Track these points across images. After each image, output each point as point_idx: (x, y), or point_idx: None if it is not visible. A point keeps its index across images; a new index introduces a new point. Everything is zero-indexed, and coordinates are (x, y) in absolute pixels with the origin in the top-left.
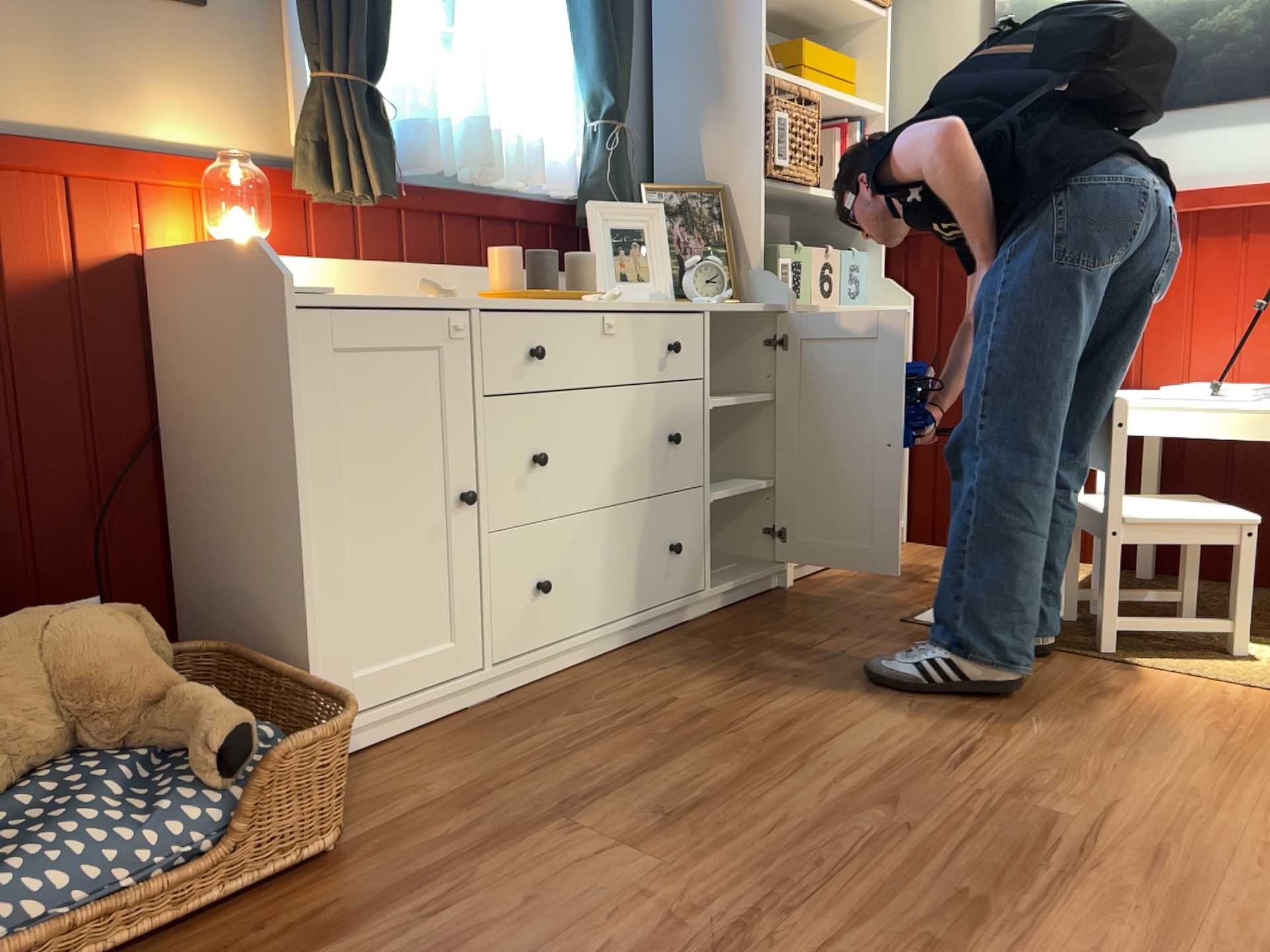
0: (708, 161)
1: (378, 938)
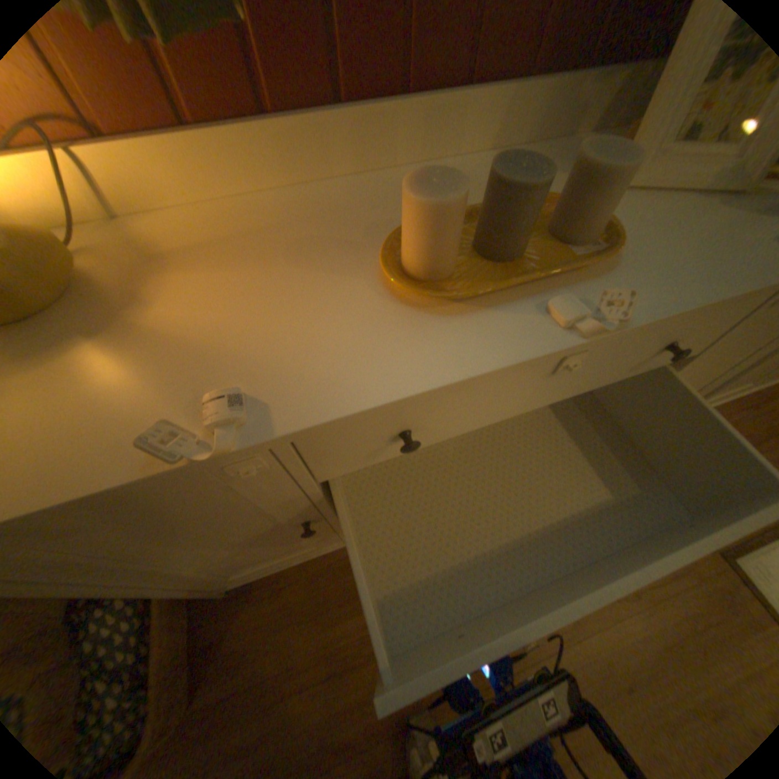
0: None
1: None
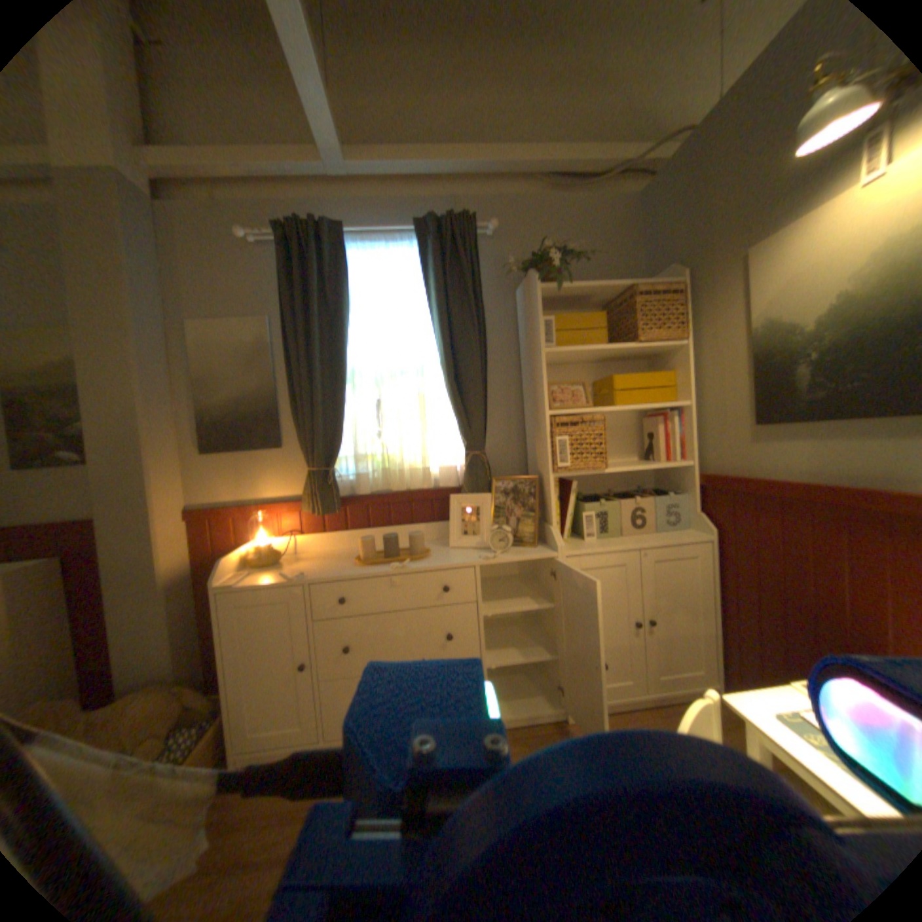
0: (537, 459)
1: None
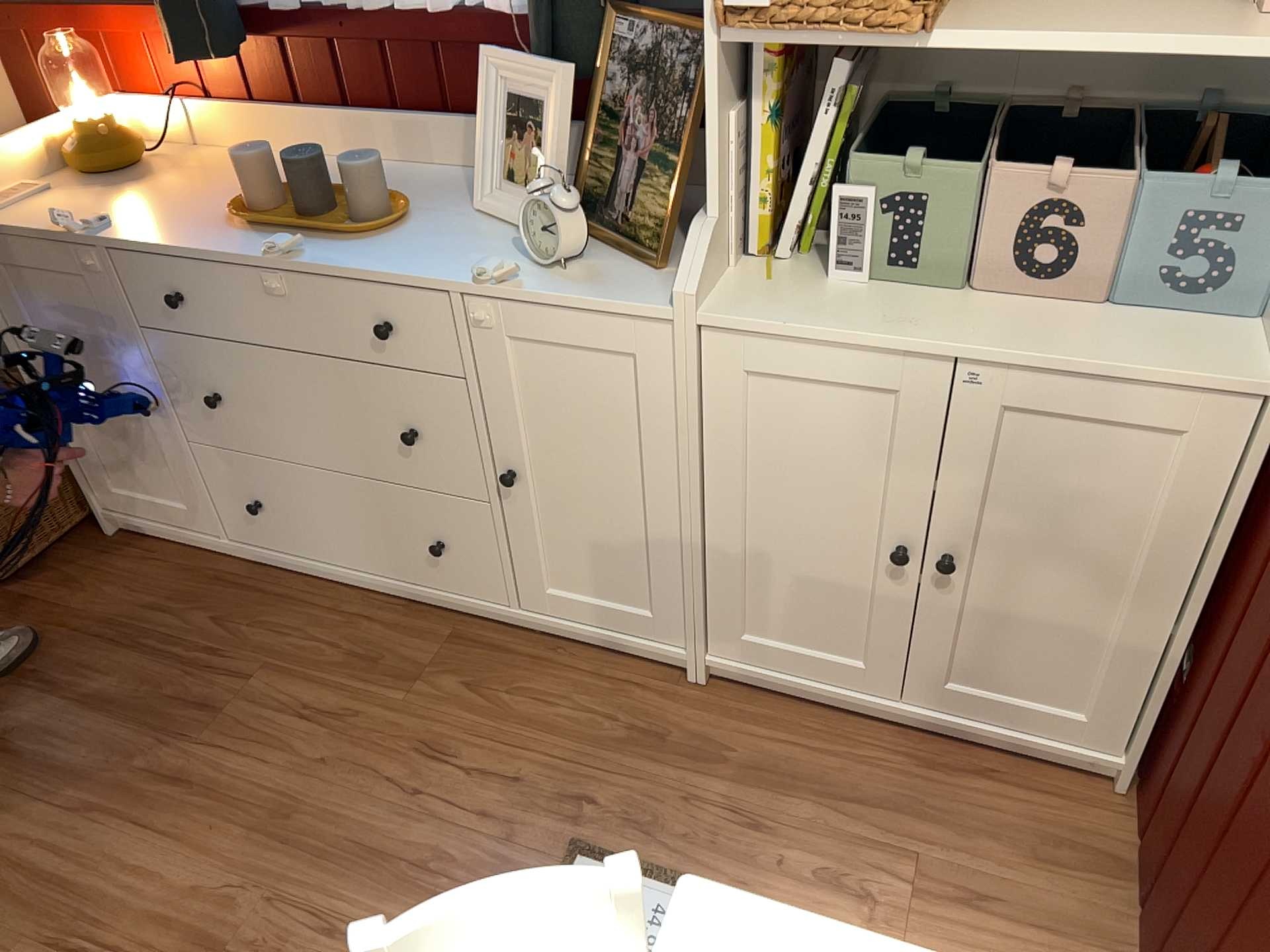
0: None
1: None
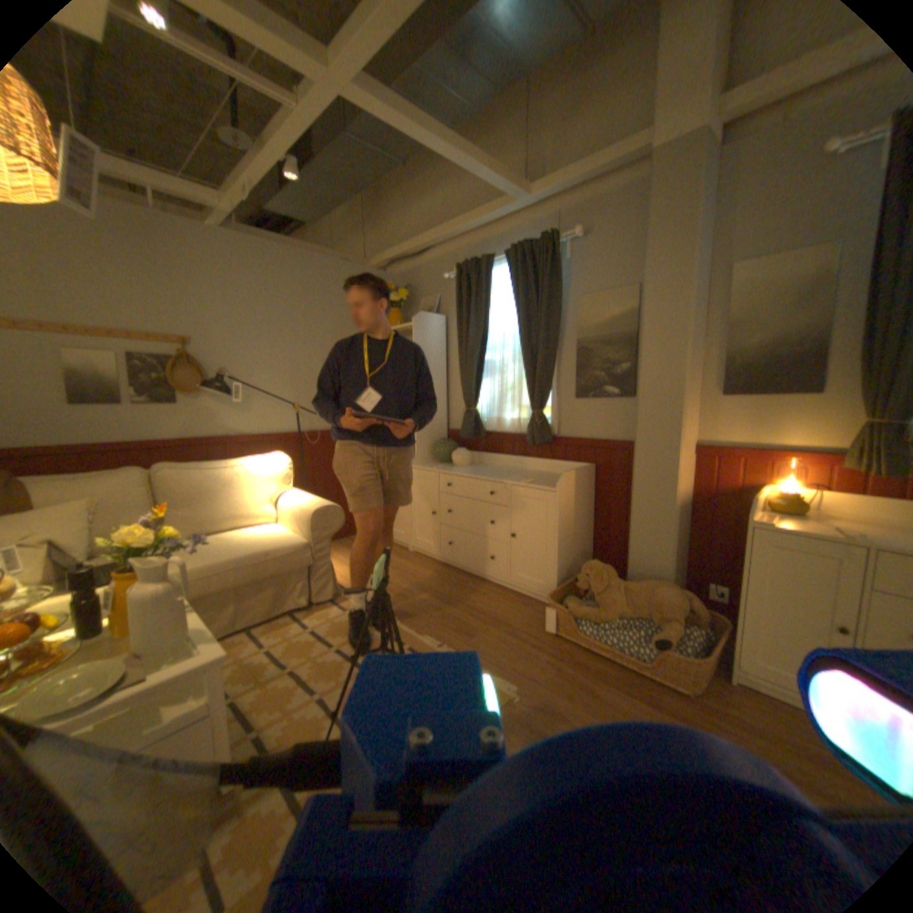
0: None
1: (658, 718)
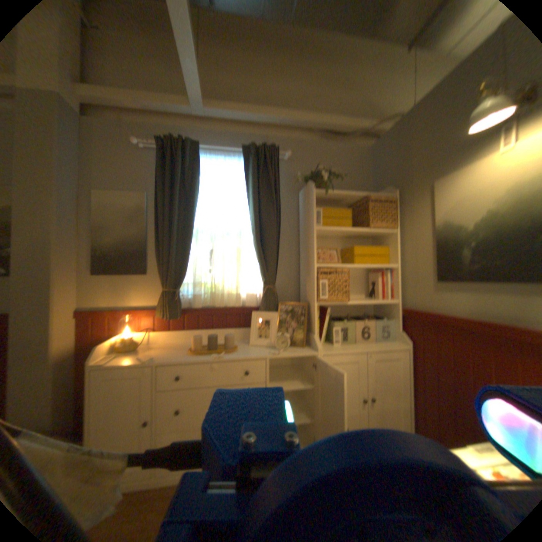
0: (307, 293)
1: None
